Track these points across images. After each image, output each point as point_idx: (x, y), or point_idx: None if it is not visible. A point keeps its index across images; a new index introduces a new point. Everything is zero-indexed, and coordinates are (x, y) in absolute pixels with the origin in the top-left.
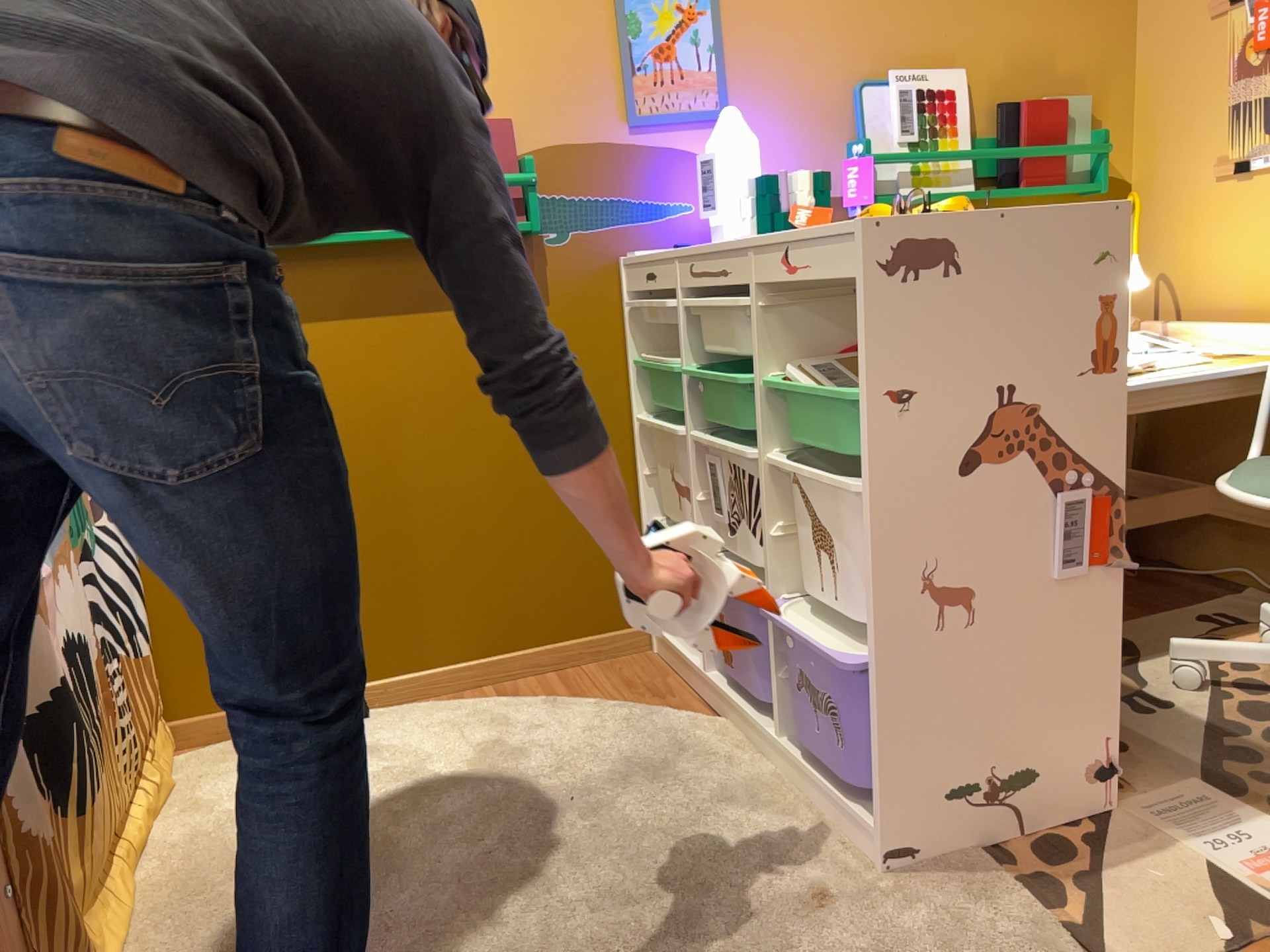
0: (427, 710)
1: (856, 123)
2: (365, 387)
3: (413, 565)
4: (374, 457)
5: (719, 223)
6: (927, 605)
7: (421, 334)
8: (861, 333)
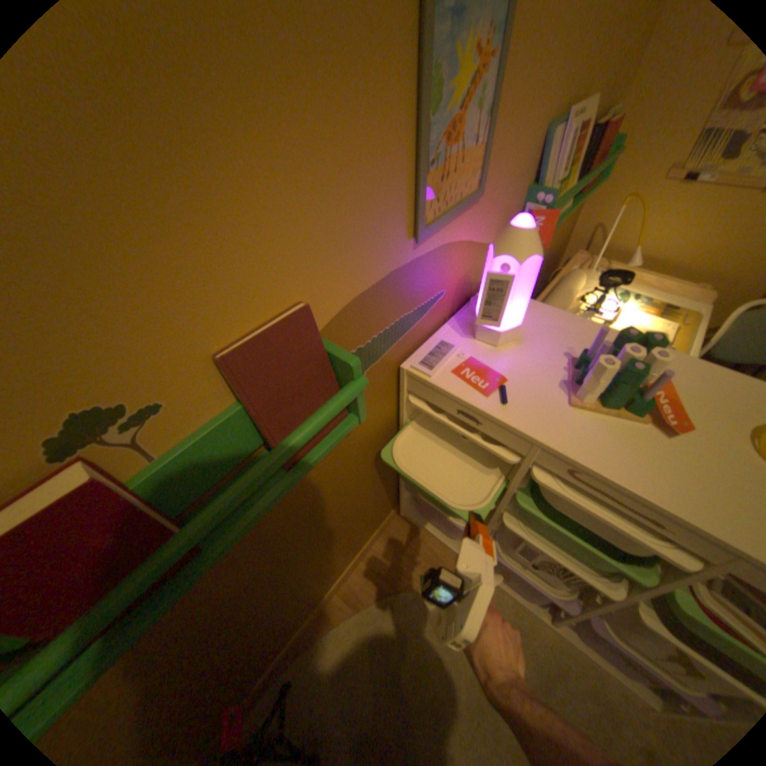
0: (324, 654)
1: (540, 161)
2: (218, 609)
3: (286, 613)
4: (243, 619)
5: (491, 323)
6: None
7: (255, 540)
8: None
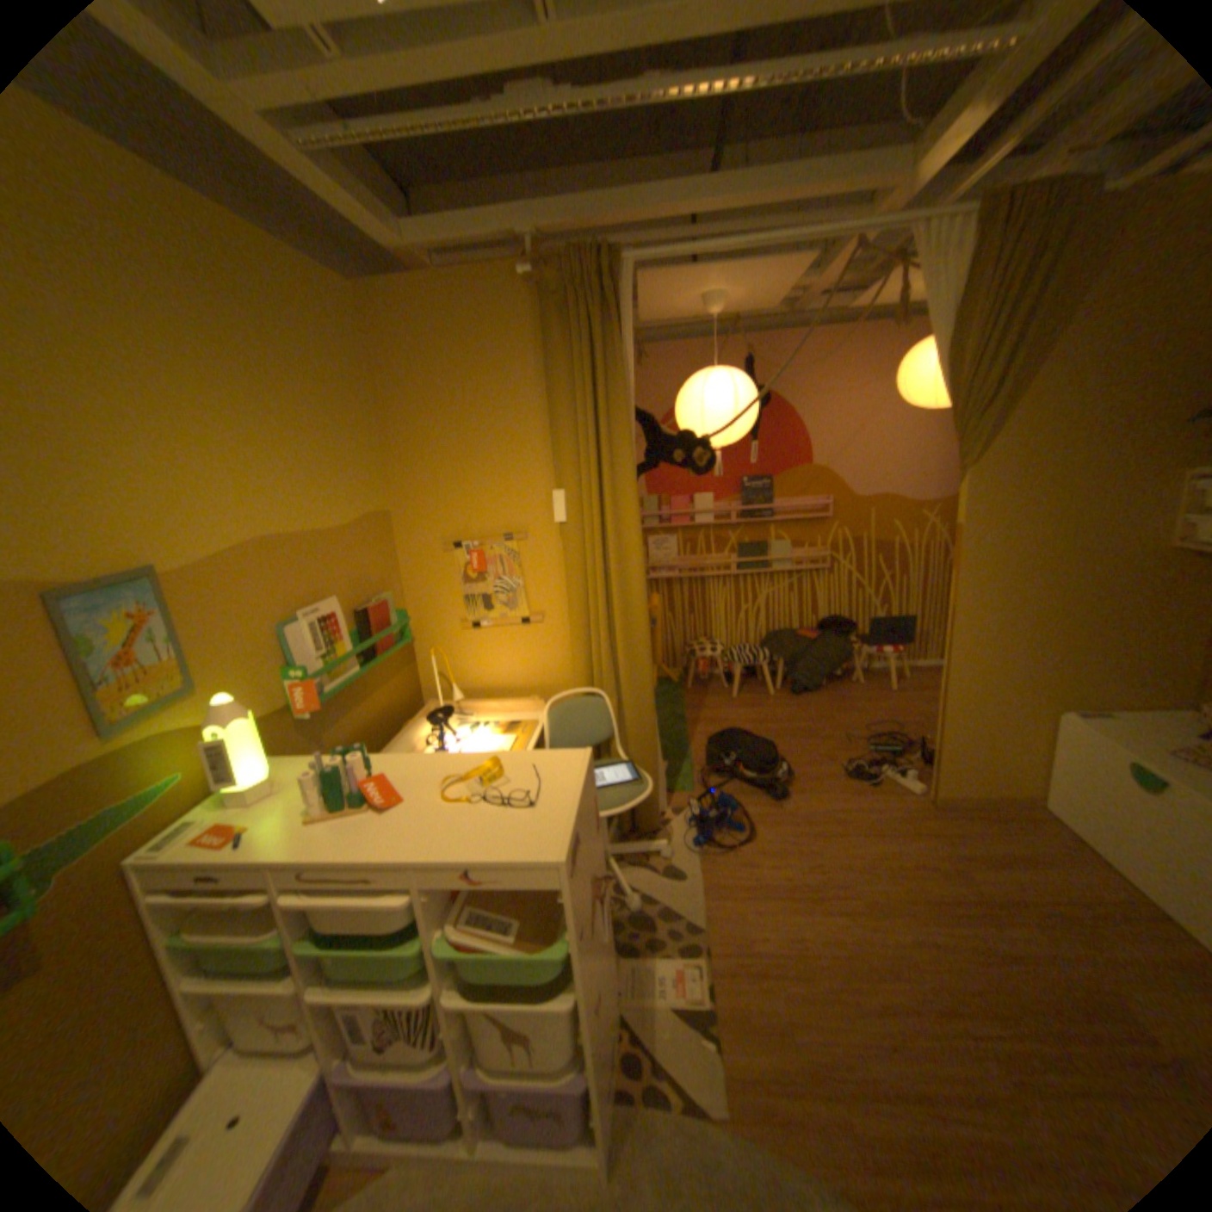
0: None
1: (284, 652)
2: None
3: None
4: None
5: (233, 789)
6: (597, 1021)
7: None
8: (572, 920)
